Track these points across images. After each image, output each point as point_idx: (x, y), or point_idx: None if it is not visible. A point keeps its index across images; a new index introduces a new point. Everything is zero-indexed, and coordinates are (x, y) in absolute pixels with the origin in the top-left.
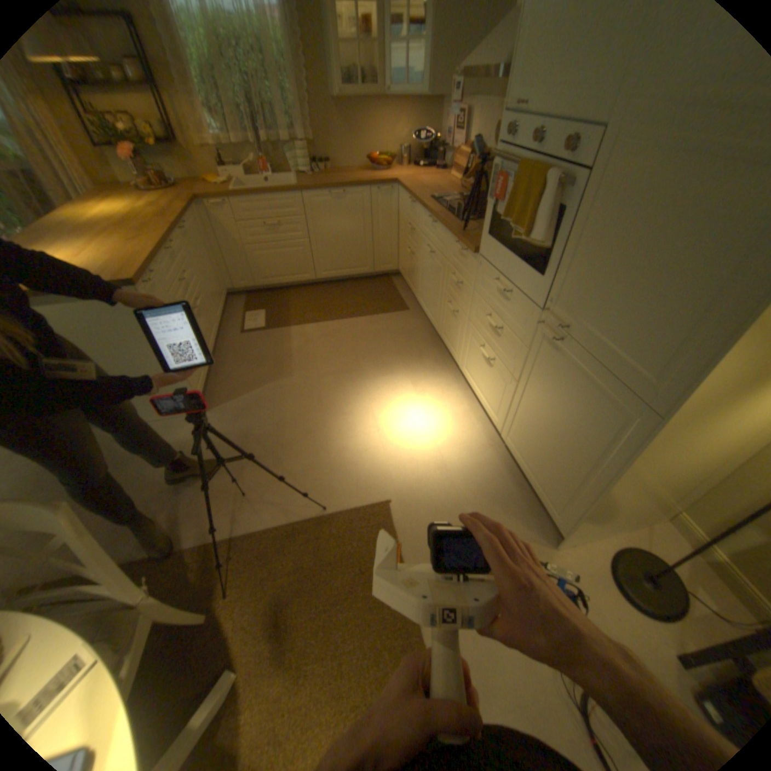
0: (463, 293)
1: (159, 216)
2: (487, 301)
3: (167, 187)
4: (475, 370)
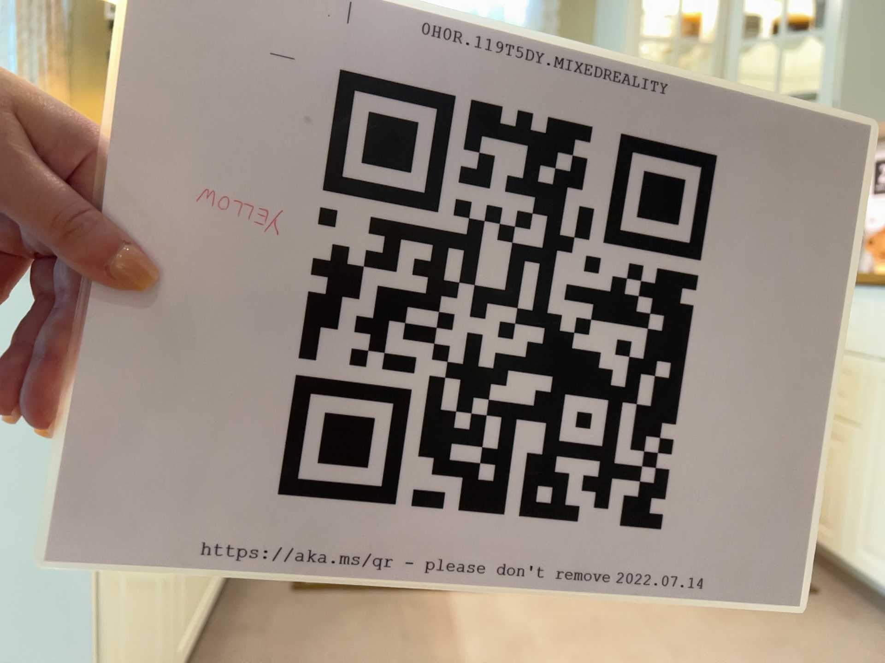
0: None
1: None
2: None
3: None
4: None
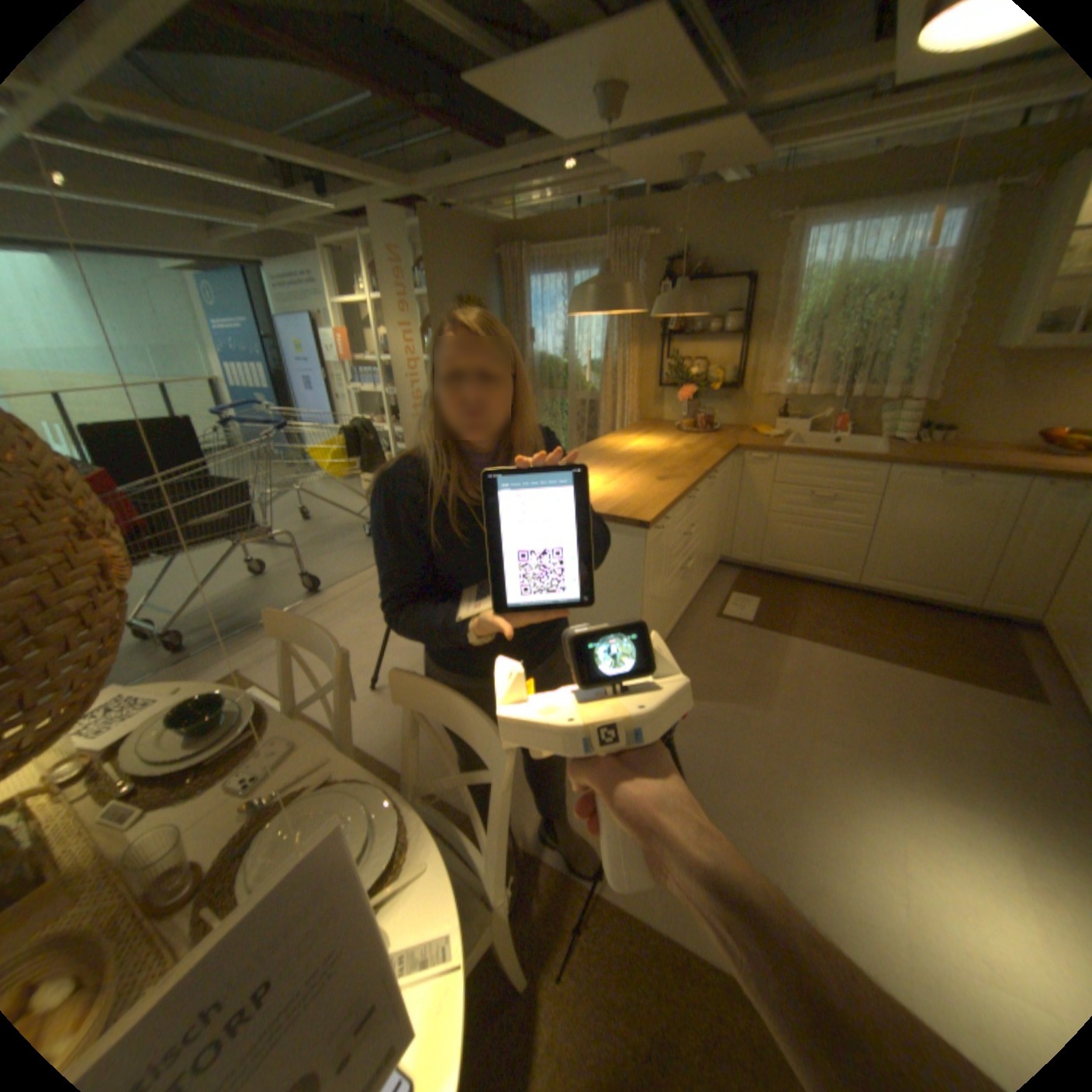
0: None
1: (693, 461)
2: None
3: (710, 432)
4: None
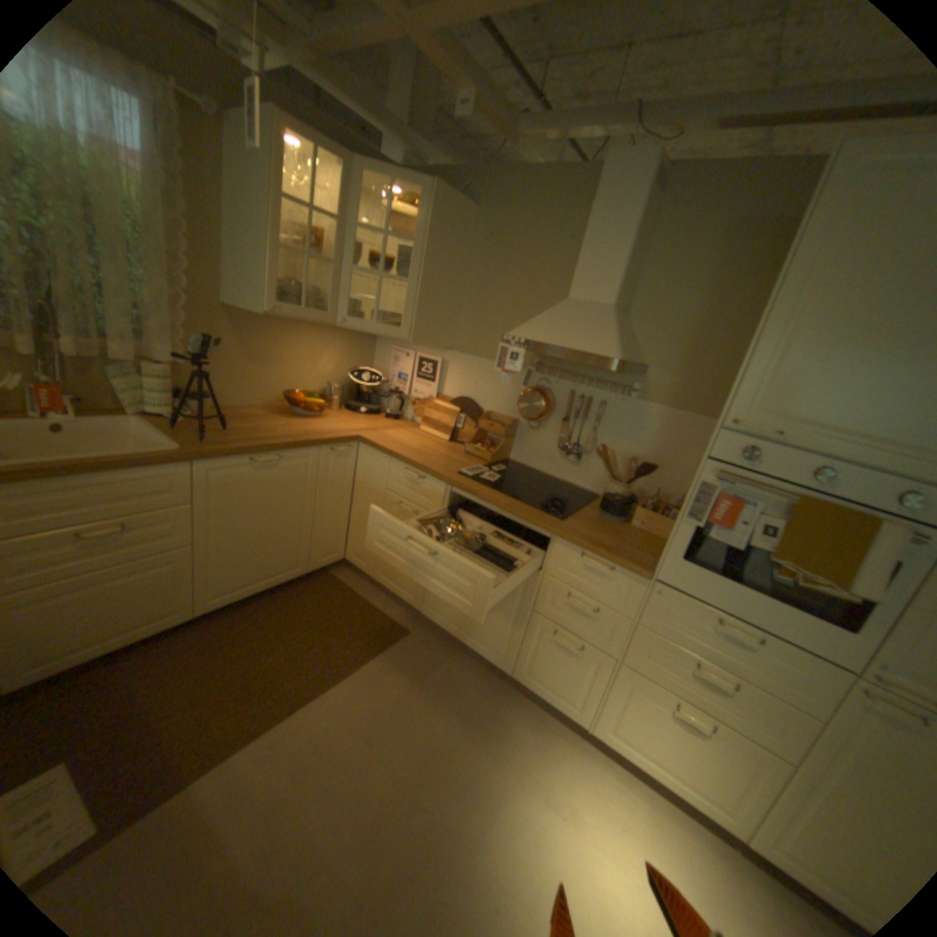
0: (606, 625)
1: None
2: (692, 645)
3: None
4: (657, 740)
